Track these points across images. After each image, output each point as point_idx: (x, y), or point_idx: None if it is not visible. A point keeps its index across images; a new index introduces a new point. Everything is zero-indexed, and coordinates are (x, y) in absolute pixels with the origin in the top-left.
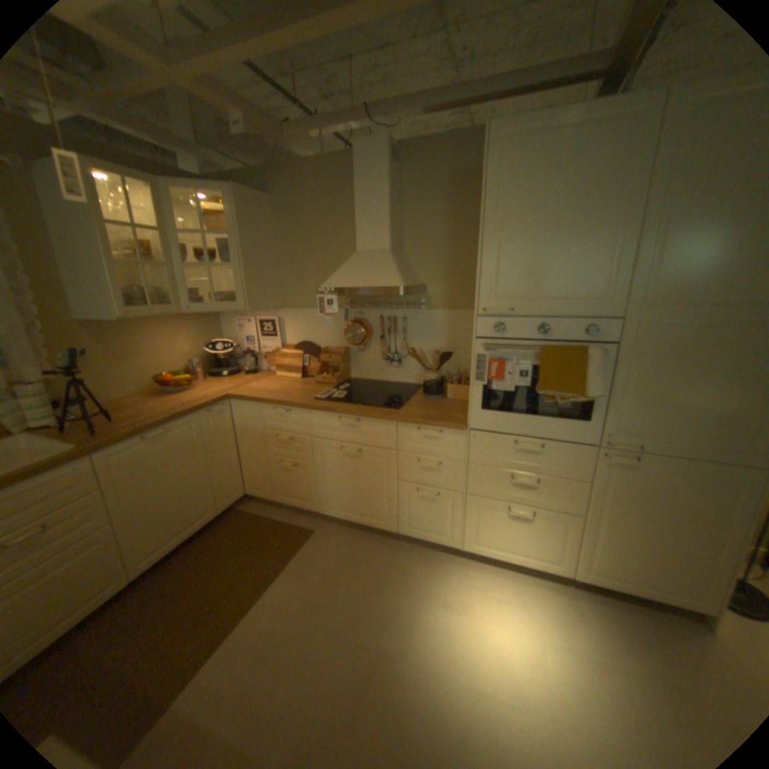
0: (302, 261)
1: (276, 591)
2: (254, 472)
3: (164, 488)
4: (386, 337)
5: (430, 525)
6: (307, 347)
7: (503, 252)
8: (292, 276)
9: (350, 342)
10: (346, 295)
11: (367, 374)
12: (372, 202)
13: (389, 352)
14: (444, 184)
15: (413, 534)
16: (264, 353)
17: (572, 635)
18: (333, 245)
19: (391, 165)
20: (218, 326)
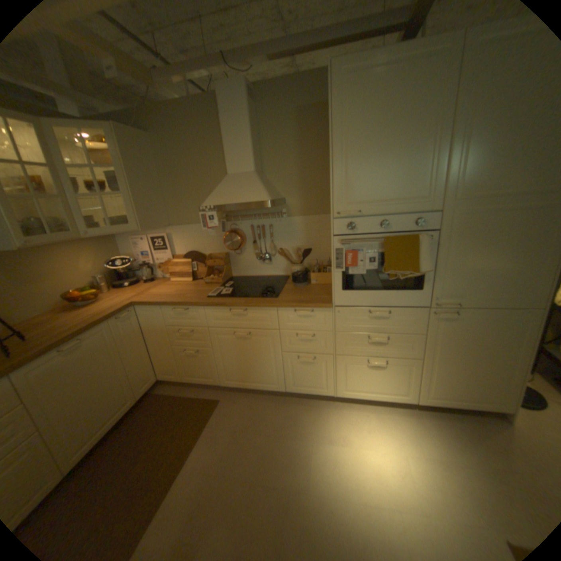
0: (181, 186)
1: (196, 457)
2: (162, 361)
3: (85, 389)
4: (257, 241)
5: (309, 382)
6: (194, 255)
7: (349, 166)
8: (174, 198)
9: (229, 248)
10: (221, 211)
11: (245, 272)
12: (236, 133)
13: (261, 253)
14: (292, 117)
15: (297, 390)
16: (158, 264)
17: (424, 446)
18: (206, 171)
19: (248, 102)
20: (114, 245)
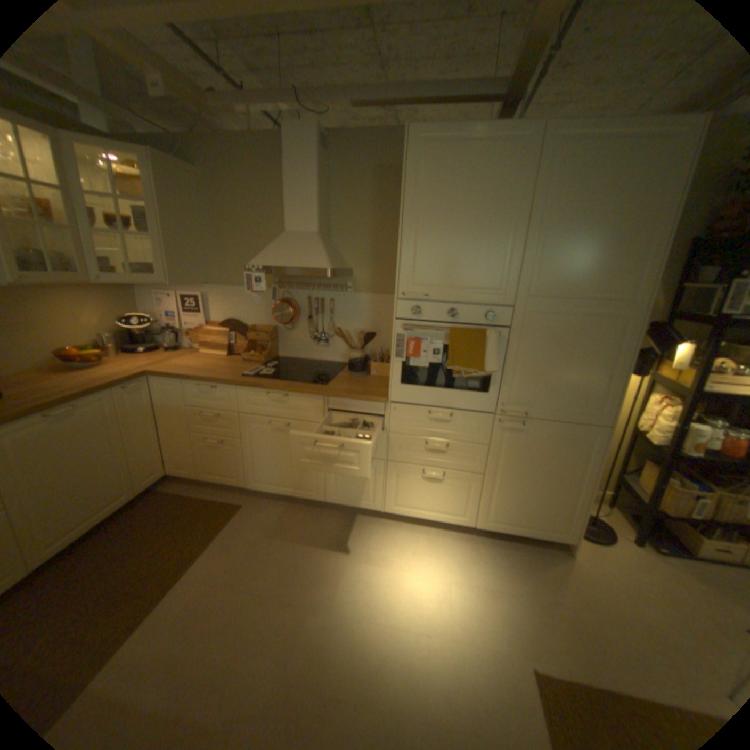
0: (228, 238)
1: (202, 566)
2: (175, 451)
3: (71, 470)
4: (314, 317)
5: (354, 492)
6: (233, 325)
7: (419, 244)
8: (217, 252)
9: (278, 321)
10: (274, 275)
11: (295, 353)
12: (301, 186)
13: (317, 332)
14: (369, 177)
15: (339, 501)
16: (185, 330)
17: (472, 573)
18: (261, 224)
19: (319, 152)
20: (132, 299)
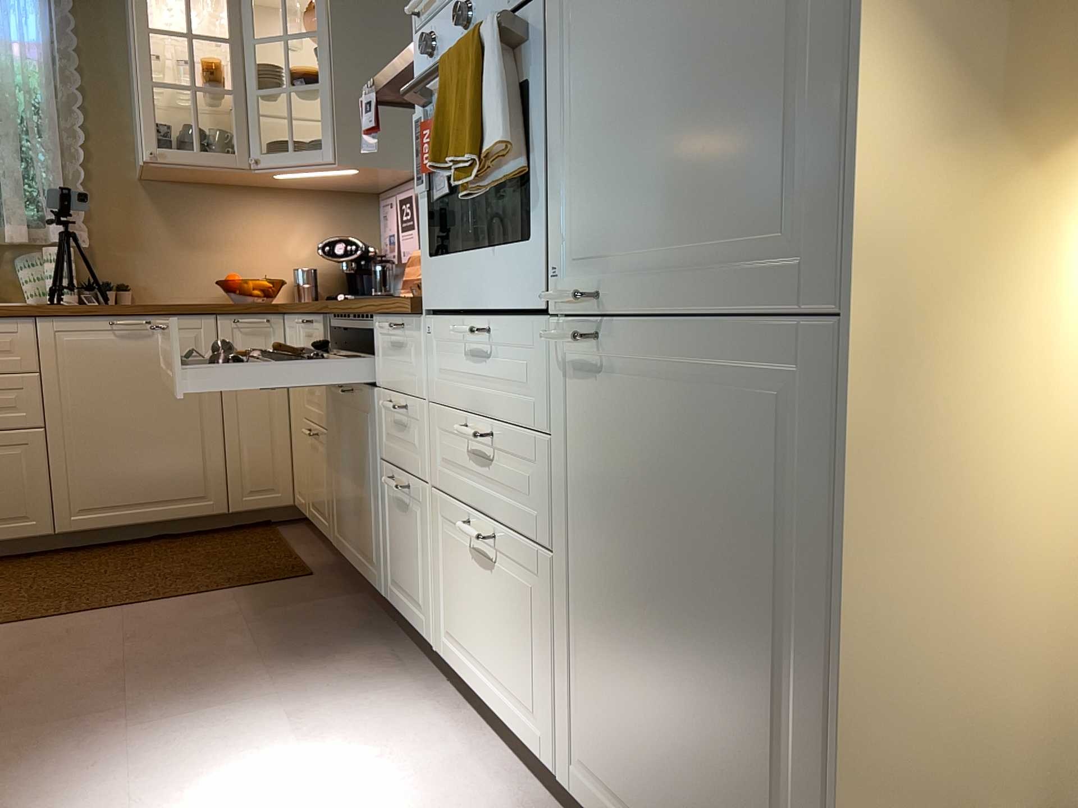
0: None
1: (157, 608)
2: (297, 455)
3: (132, 413)
4: None
5: (407, 578)
6: None
7: None
8: None
9: None
10: None
11: None
12: None
13: None
14: None
15: (395, 601)
16: None
17: None
18: None
19: None
20: (372, 223)
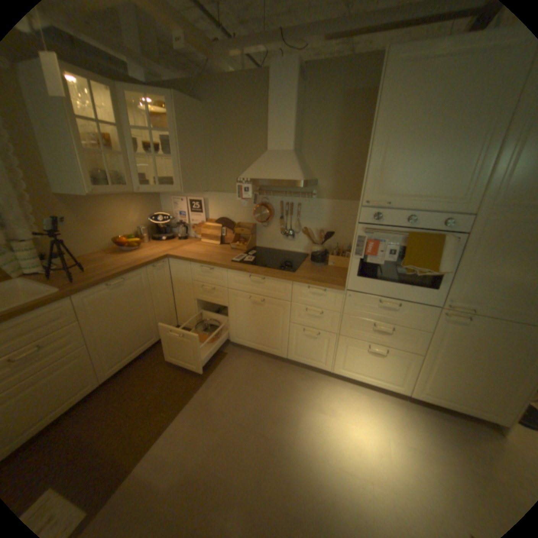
0: (223, 156)
1: (202, 395)
2: (185, 310)
3: (122, 320)
4: (284, 217)
5: (310, 354)
6: (224, 222)
7: (388, 157)
8: (215, 167)
9: (257, 220)
10: (256, 184)
11: (268, 244)
12: (282, 112)
13: (285, 229)
14: (339, 100)
15: (298, 359)
16: (192, 225)
17: (408, 435)
18: (248, 145)
19: (299, 81)
20: (158, 202)
